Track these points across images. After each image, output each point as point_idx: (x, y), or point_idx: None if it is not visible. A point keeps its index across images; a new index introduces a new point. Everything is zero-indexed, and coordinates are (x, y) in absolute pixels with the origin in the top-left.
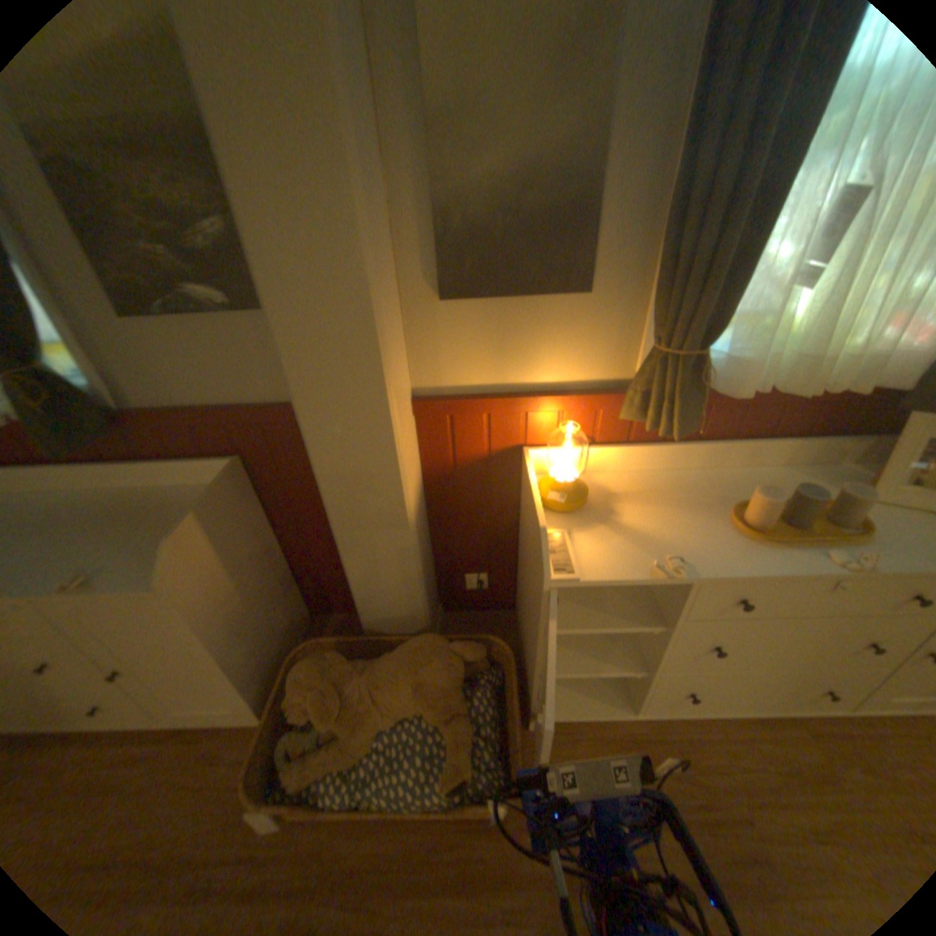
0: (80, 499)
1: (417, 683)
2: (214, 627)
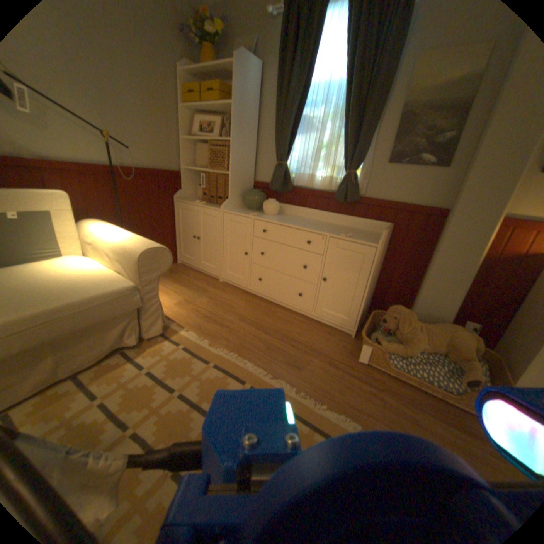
0: (326, 224)
1: (453, 337)
2: (373, 274)
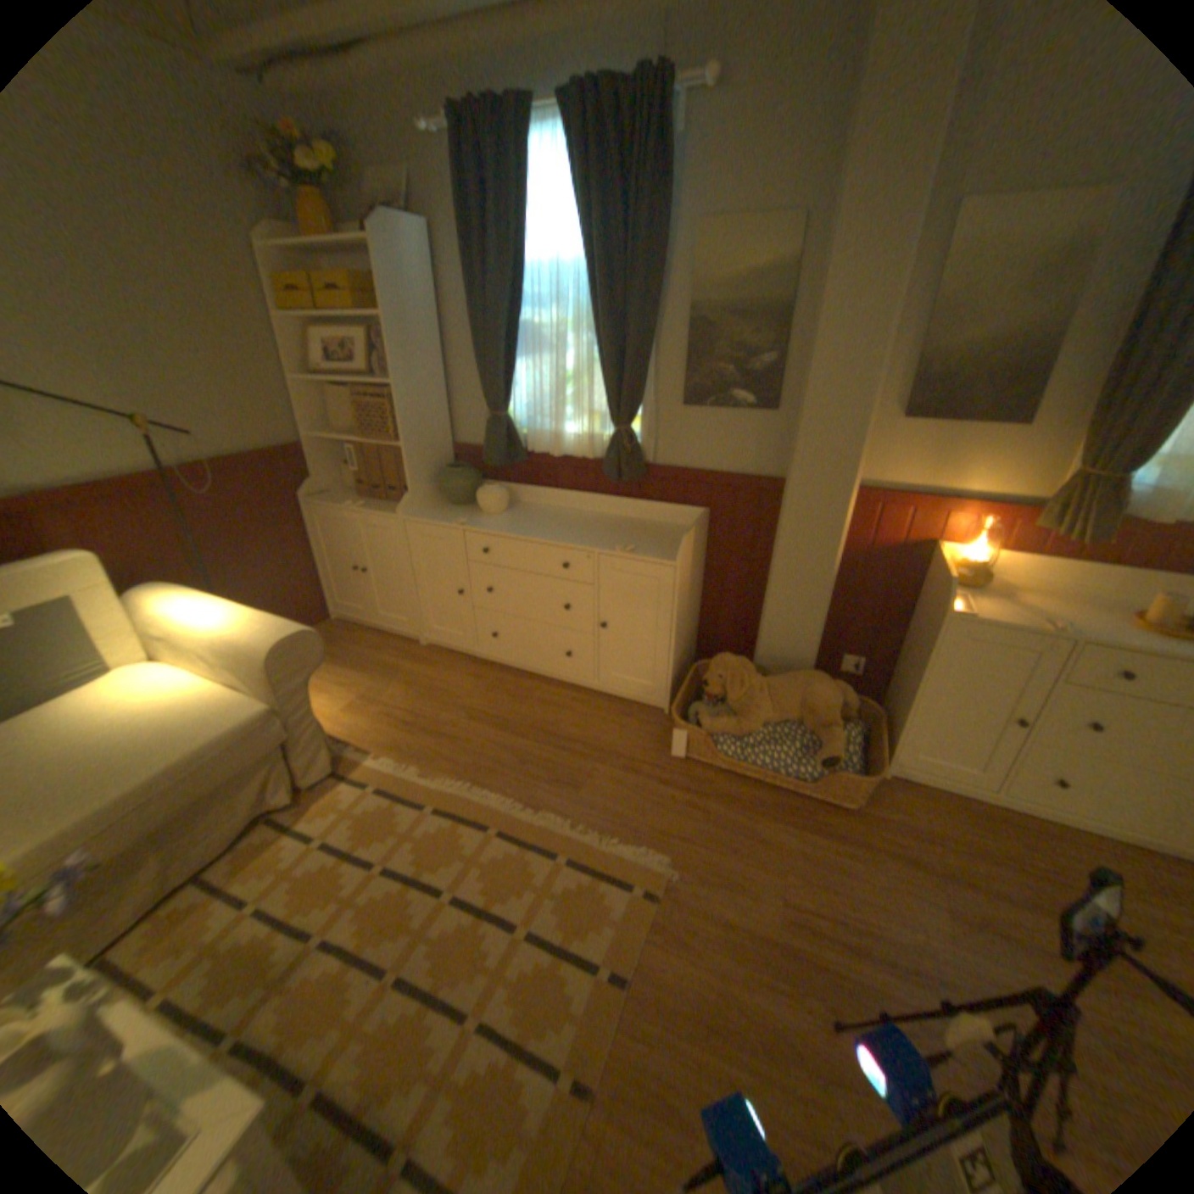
0: (598, 518)
1: (806, 694)
2: (679, 608)
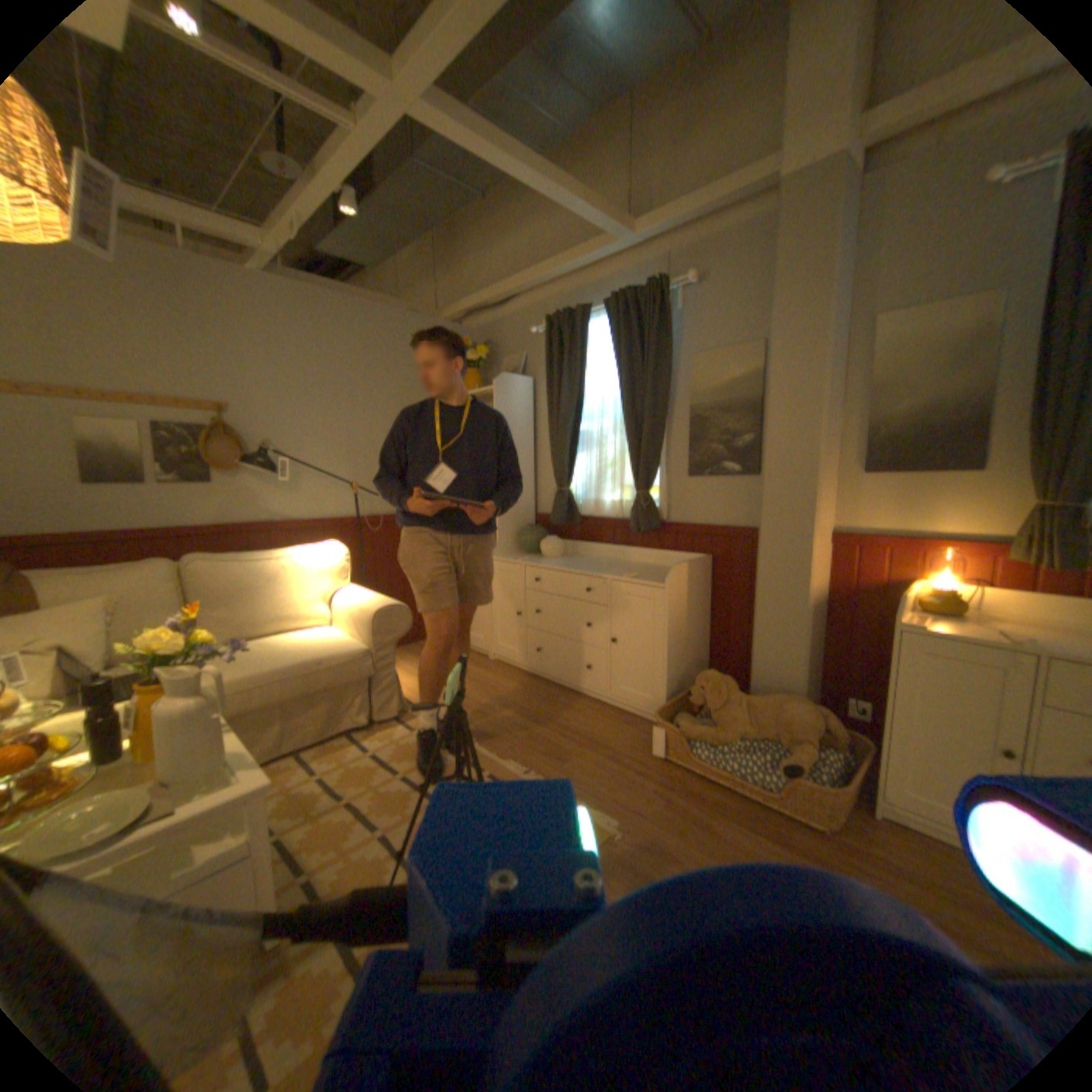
0: (626, 563)
1: (783, 712)
2: (673, 627)
